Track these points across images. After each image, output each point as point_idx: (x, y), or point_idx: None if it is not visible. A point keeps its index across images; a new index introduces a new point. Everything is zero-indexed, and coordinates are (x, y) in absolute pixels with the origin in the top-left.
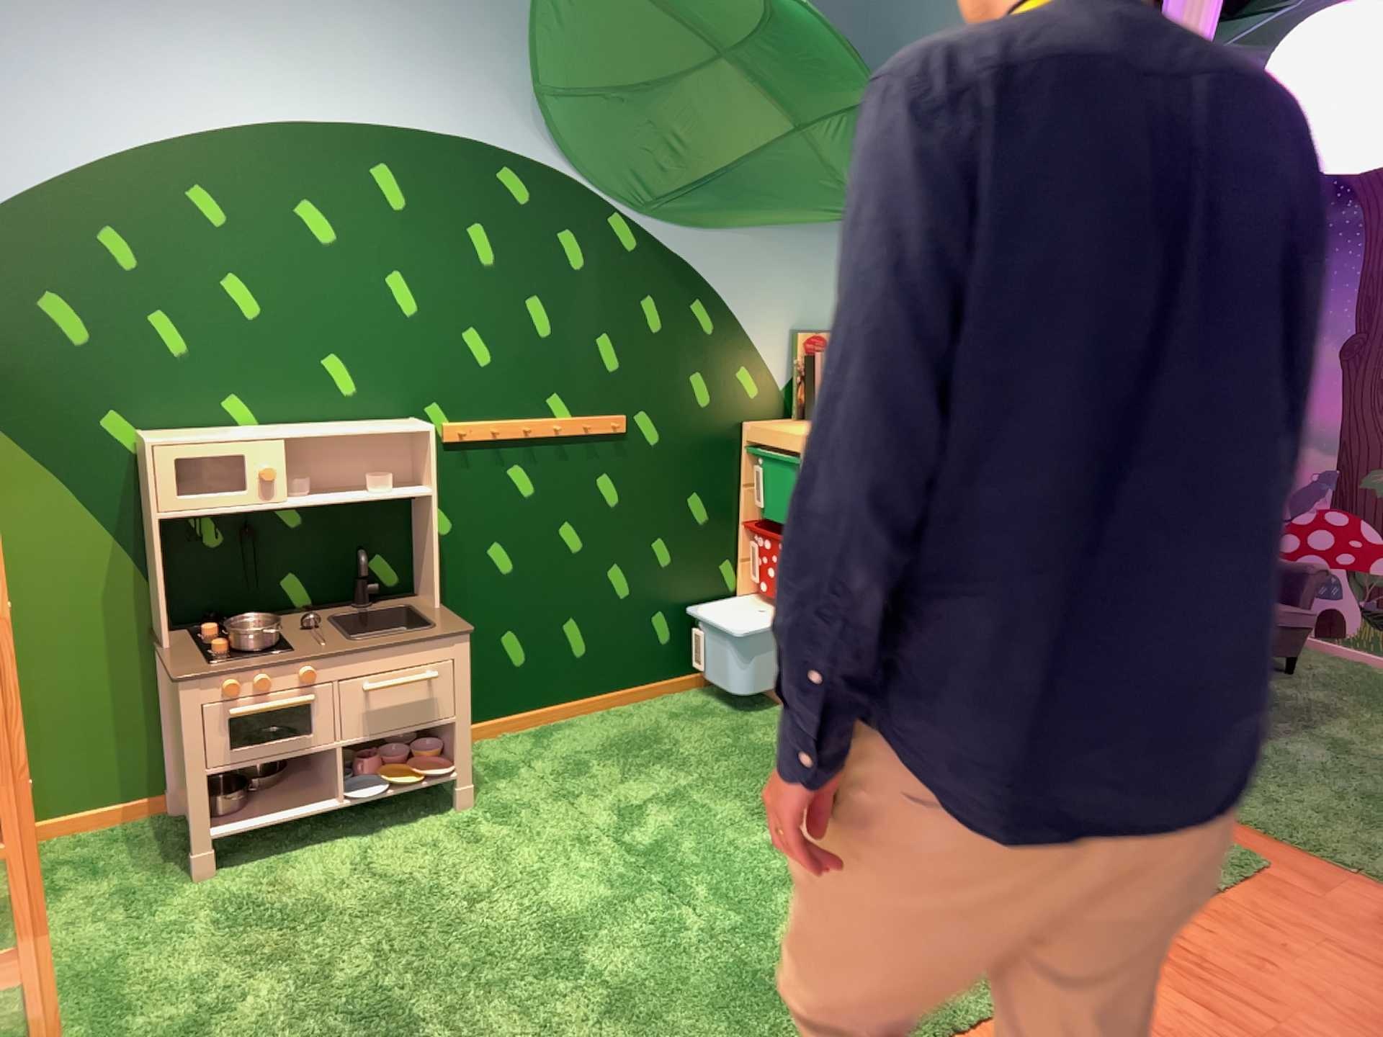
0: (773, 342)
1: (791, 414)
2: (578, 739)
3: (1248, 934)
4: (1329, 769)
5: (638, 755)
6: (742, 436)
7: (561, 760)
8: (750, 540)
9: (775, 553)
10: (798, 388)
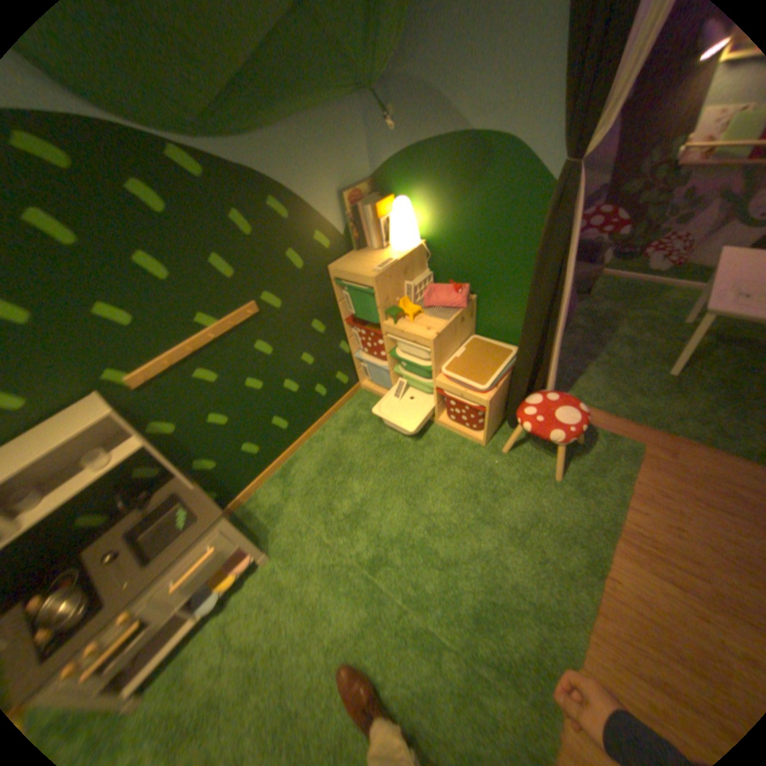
0: (329, 206)
1: (352, 248)
2: (303, 468)
3: (661, 508)
4: (636, 362)
5: (337, 470)
6: (329, 275)
7: (301, 492)
8: (350, 327)
9: (369, 339)
10: (353, 232)
